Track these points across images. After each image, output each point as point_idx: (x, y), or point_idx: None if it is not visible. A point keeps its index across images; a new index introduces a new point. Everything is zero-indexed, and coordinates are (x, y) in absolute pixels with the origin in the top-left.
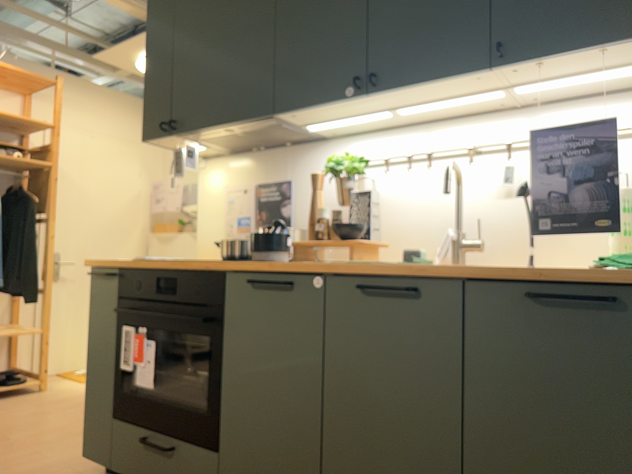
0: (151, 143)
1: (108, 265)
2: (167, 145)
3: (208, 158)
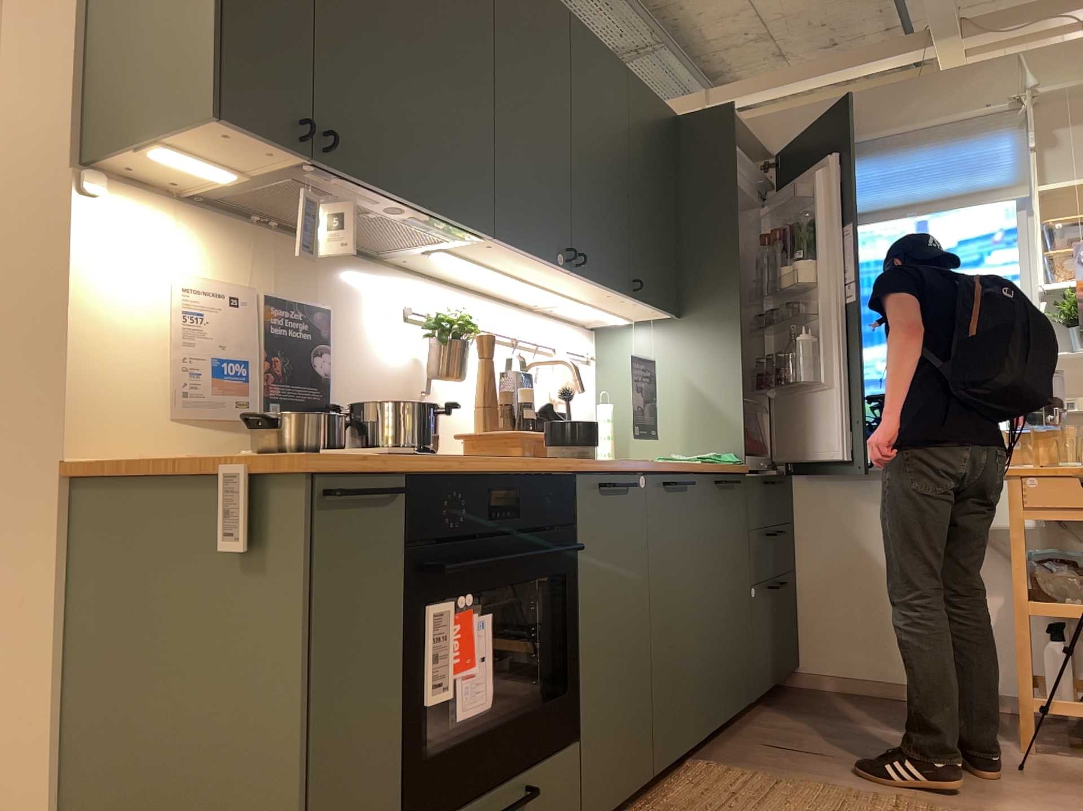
0: (211, 126)
1: (385, 466)
2: (203, 141)
3: (105, 172)
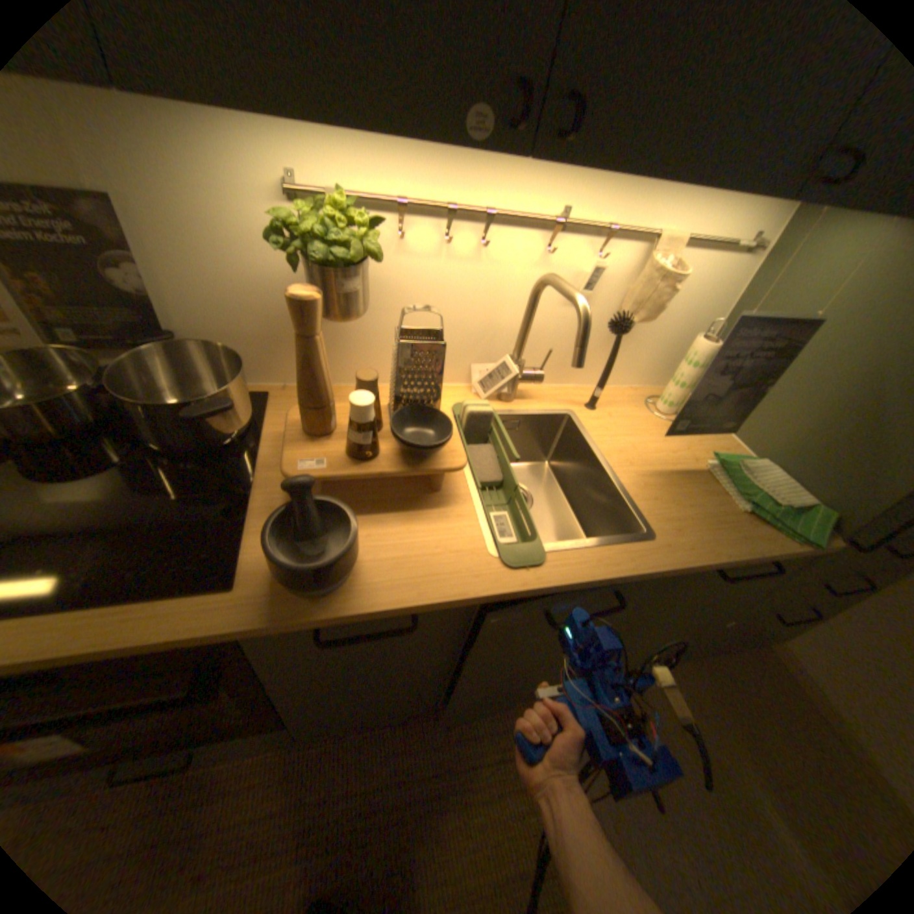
0: None
1: None
2: None
3: None
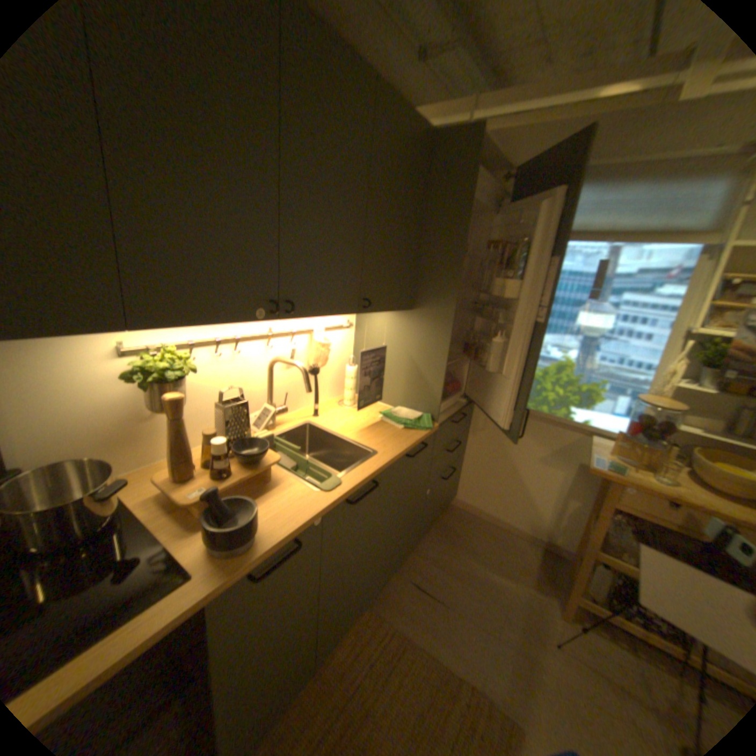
0: None
1: None
2: None
3: None
